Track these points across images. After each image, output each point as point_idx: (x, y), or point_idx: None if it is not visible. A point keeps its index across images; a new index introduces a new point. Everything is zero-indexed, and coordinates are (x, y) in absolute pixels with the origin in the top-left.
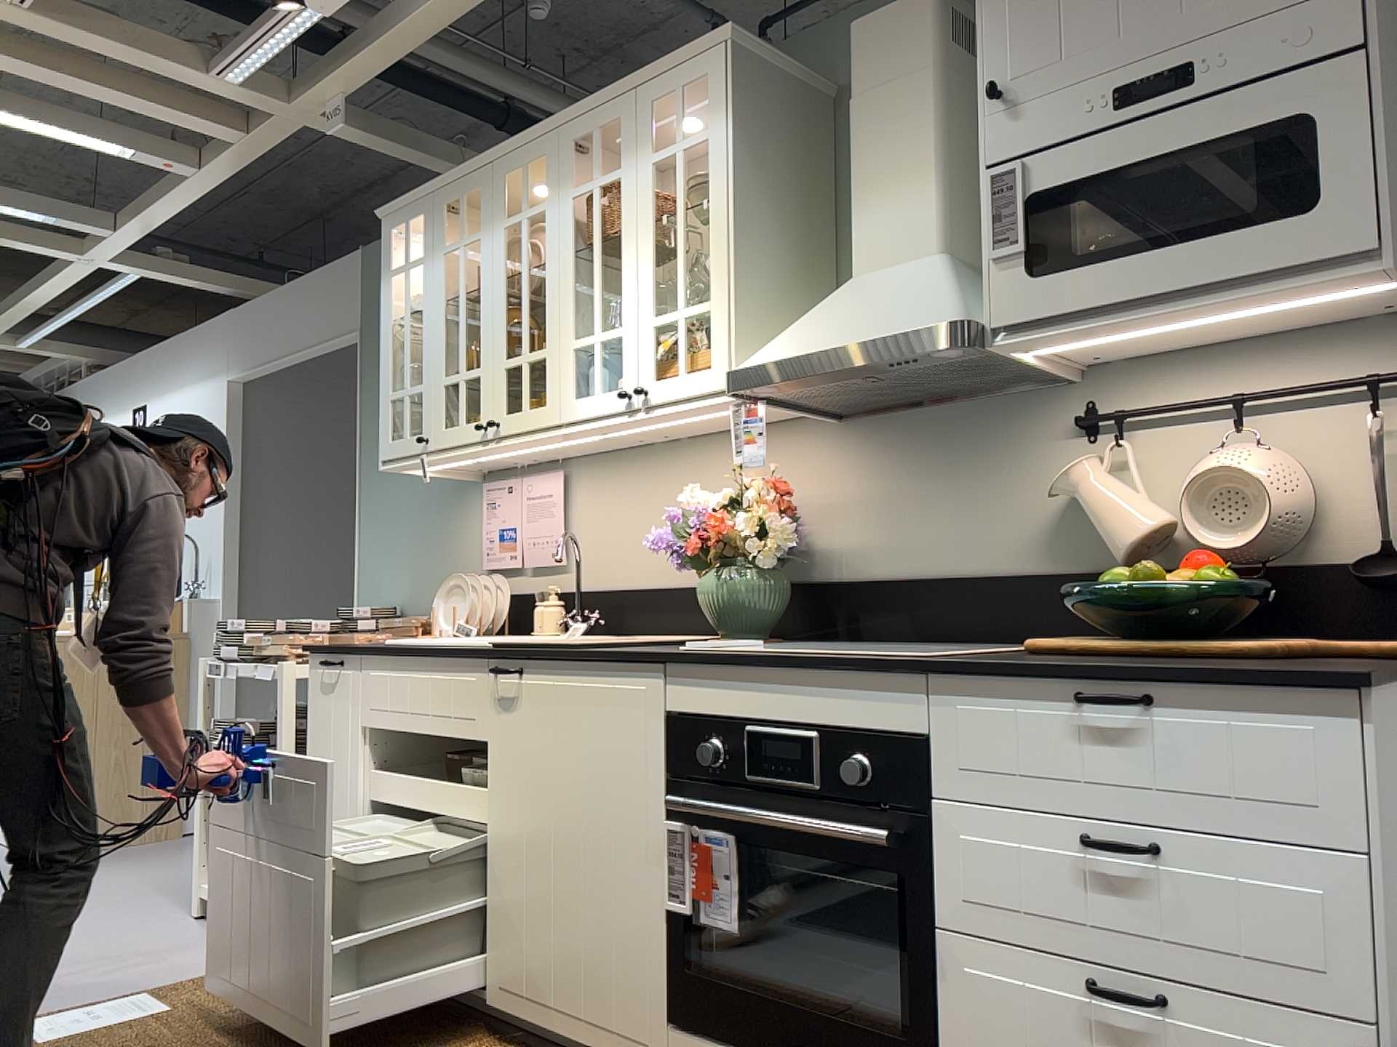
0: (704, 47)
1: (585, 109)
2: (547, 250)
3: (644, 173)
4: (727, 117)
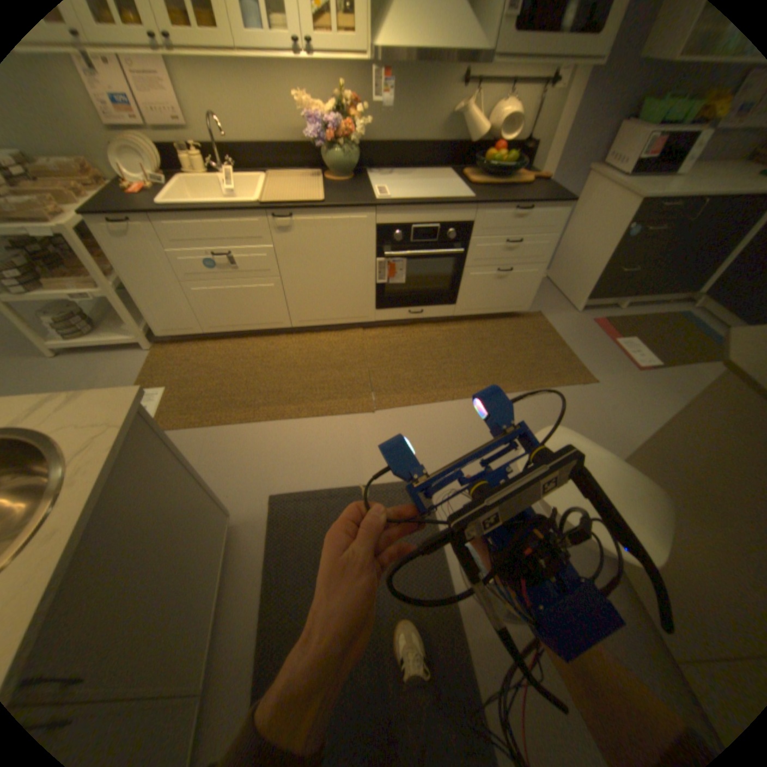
0: None
1: None
2: None
3: None
4: None
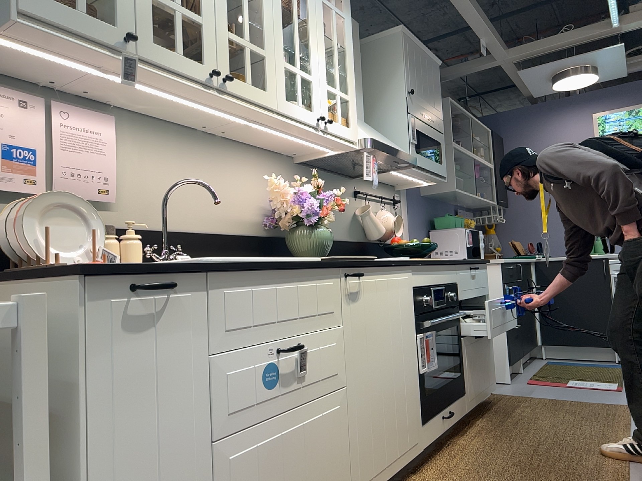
0: None
1: None
2: None
3: (320, 2)
4: (350, 17)
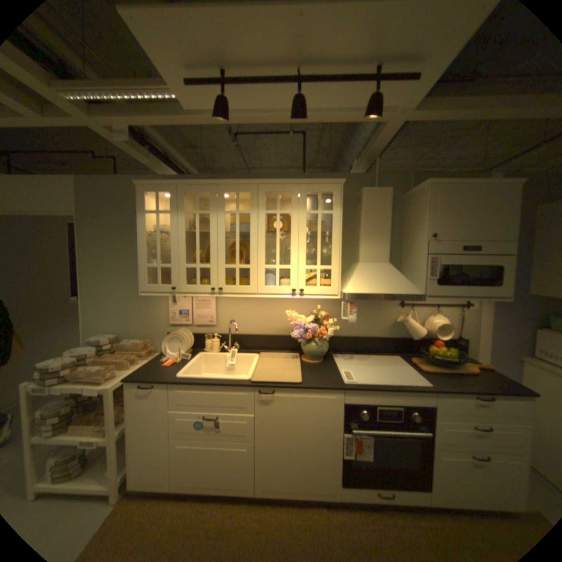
0: (334, 182)
1: (274, 182)
2: (251, 230)
3: (303, 216)
4: (341, 209)
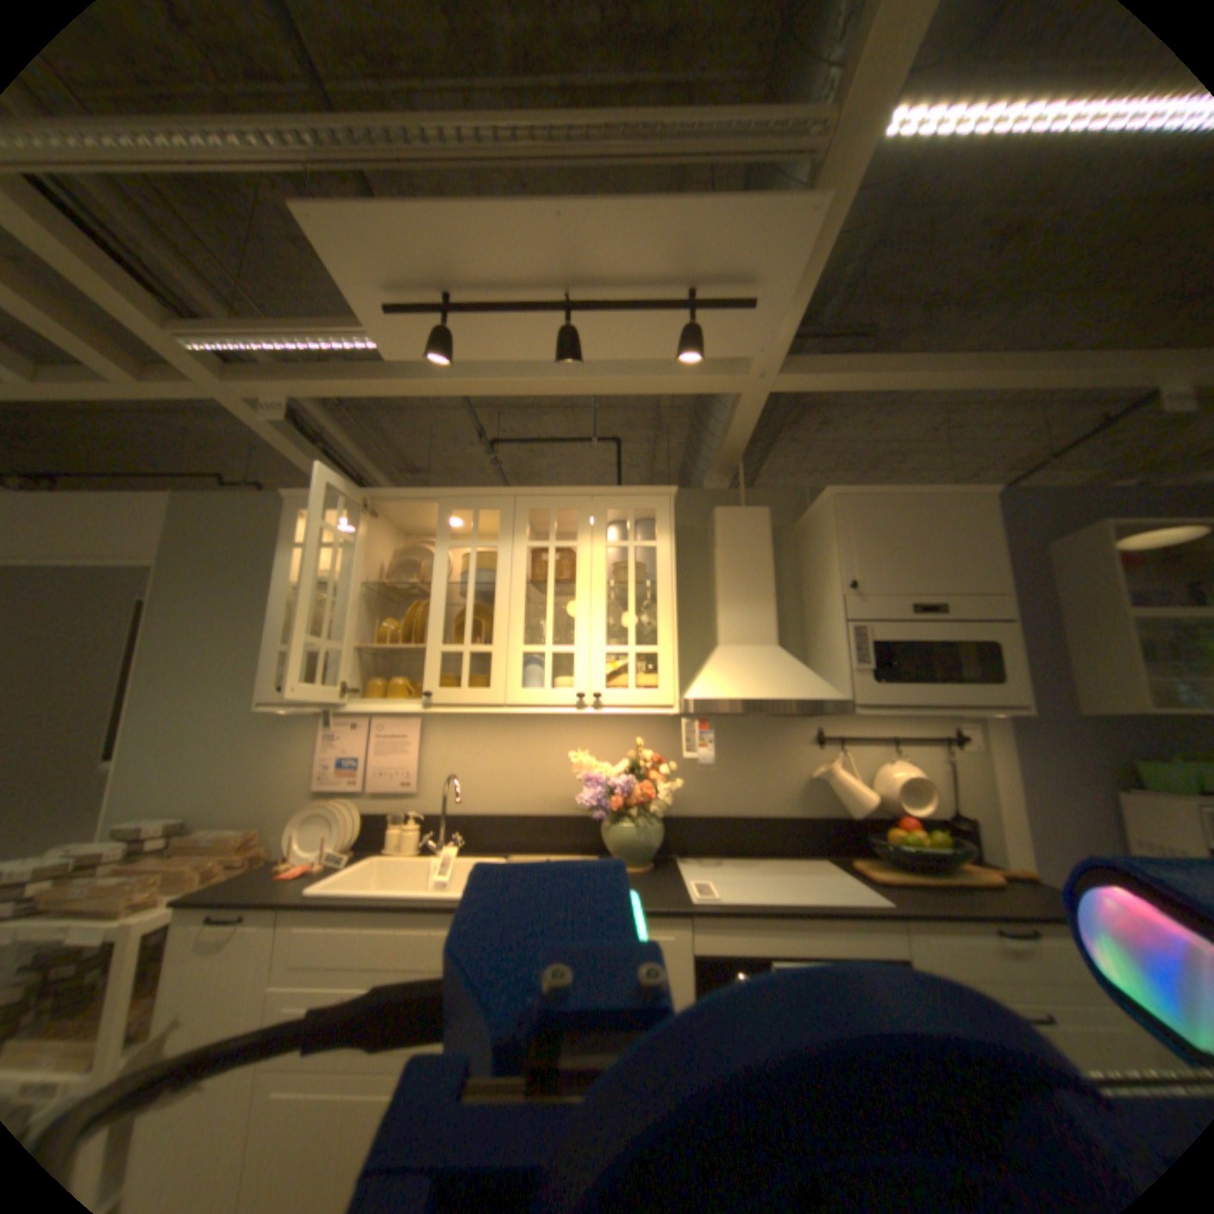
0: (655, 491)
1: (545, 492)
2: (499, 576)
3: (600, 550)
4: (671, 537)
